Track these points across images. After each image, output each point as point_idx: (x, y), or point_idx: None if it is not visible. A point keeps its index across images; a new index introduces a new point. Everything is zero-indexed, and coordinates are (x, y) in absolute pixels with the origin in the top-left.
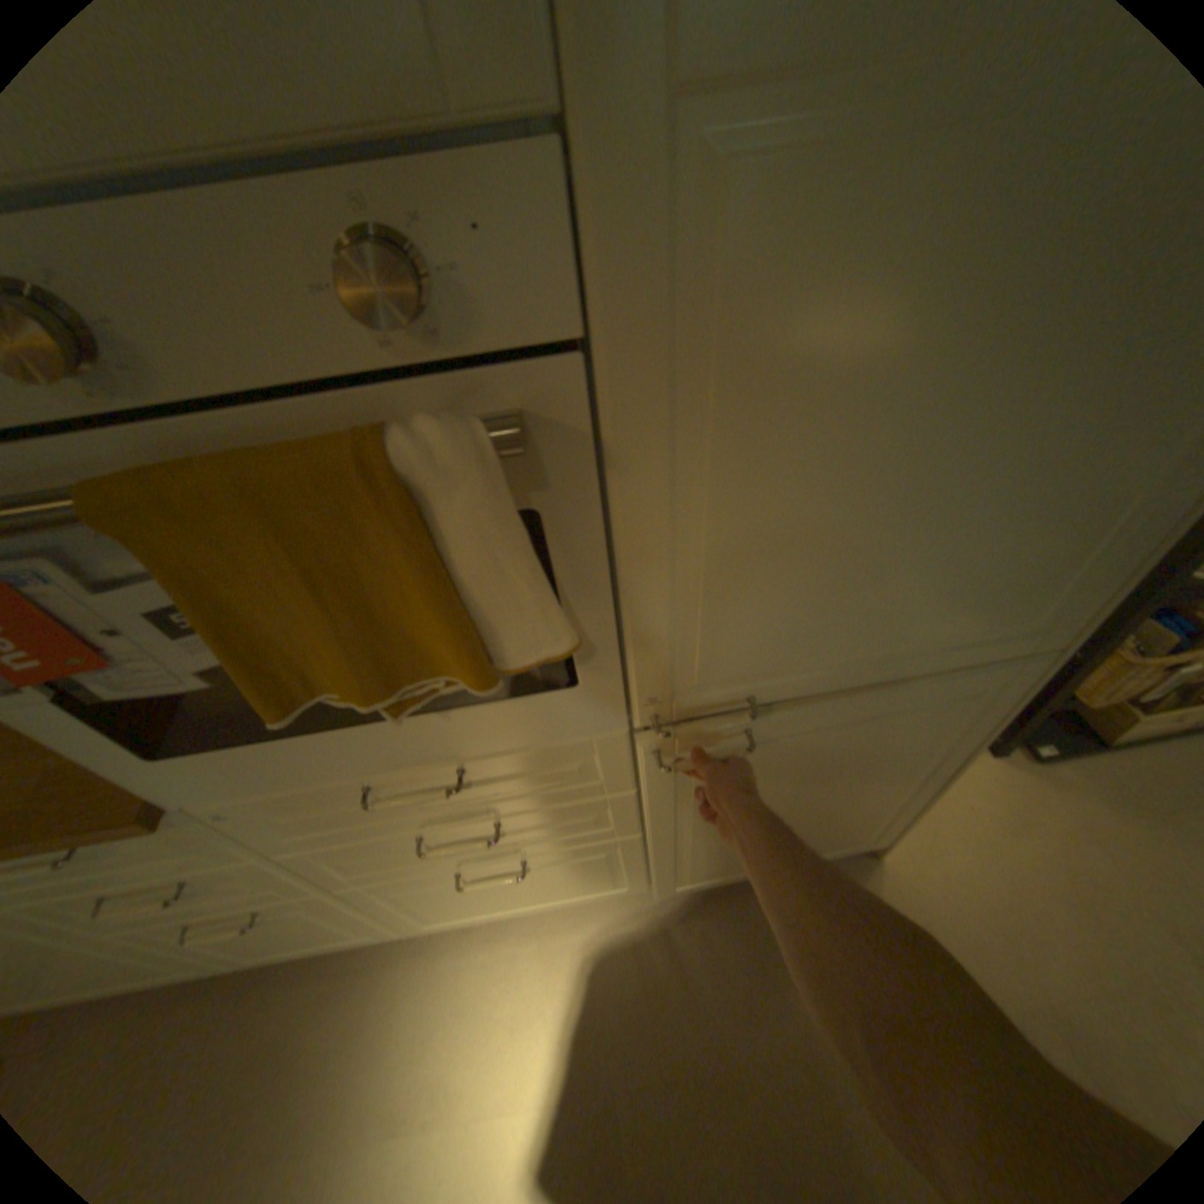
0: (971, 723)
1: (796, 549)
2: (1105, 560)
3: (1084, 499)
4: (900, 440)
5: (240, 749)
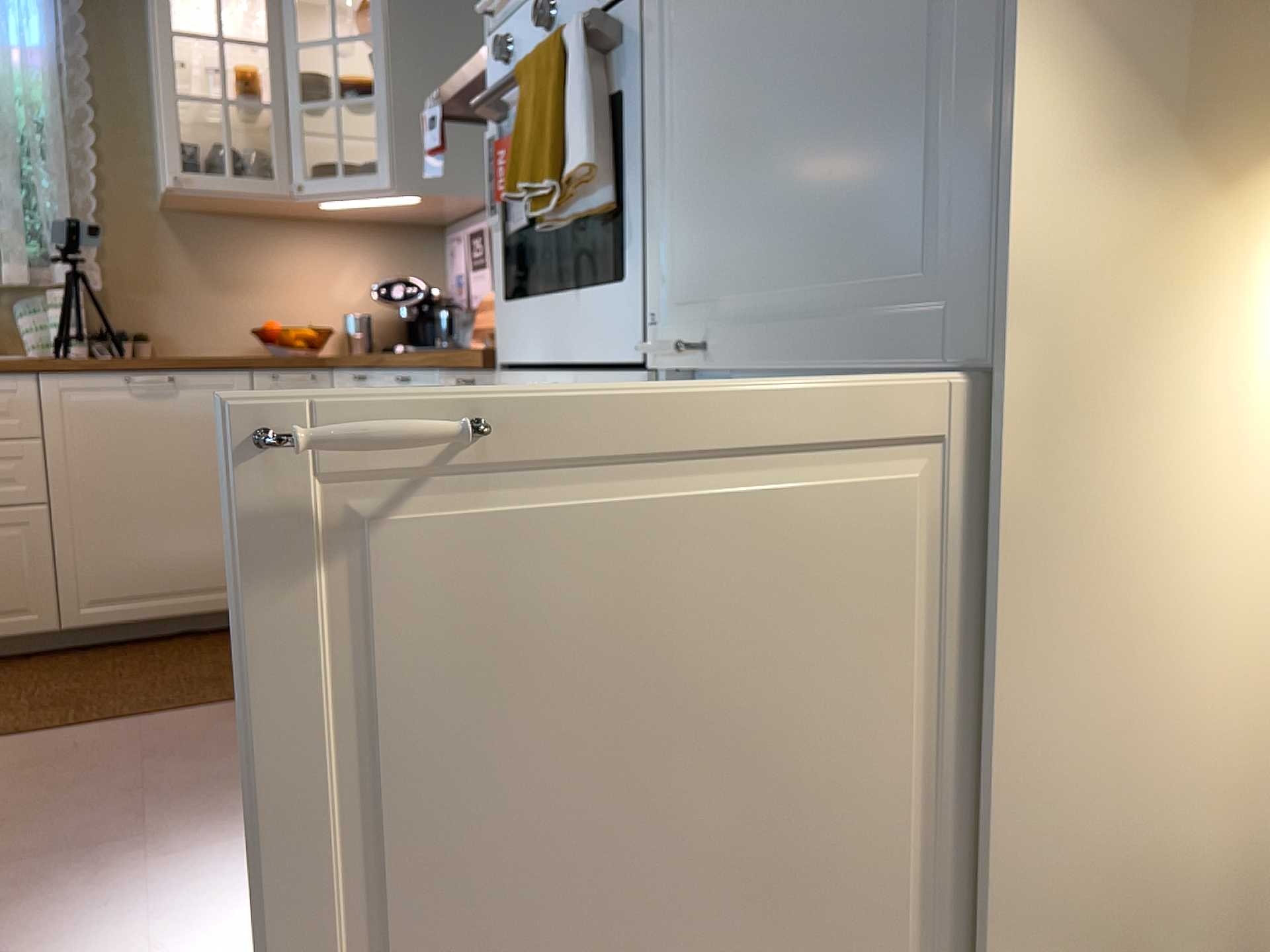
0: (960, 577)
1: (722, 124)
2: (971, 154)
3: (897, 54)
4: (757, 12)
5: (528, 303)
